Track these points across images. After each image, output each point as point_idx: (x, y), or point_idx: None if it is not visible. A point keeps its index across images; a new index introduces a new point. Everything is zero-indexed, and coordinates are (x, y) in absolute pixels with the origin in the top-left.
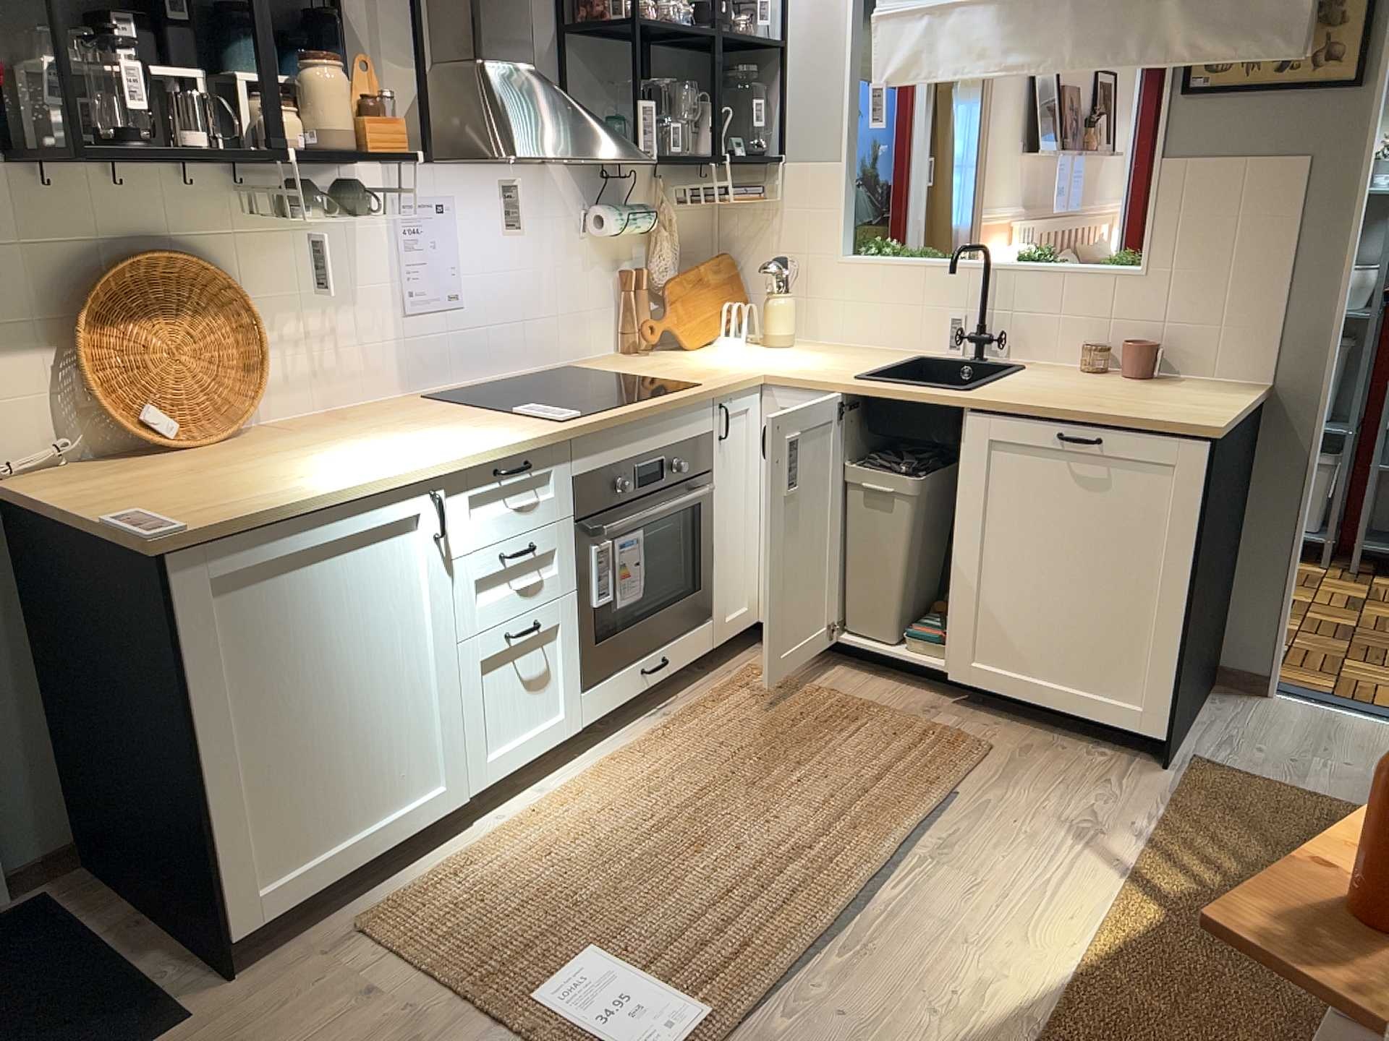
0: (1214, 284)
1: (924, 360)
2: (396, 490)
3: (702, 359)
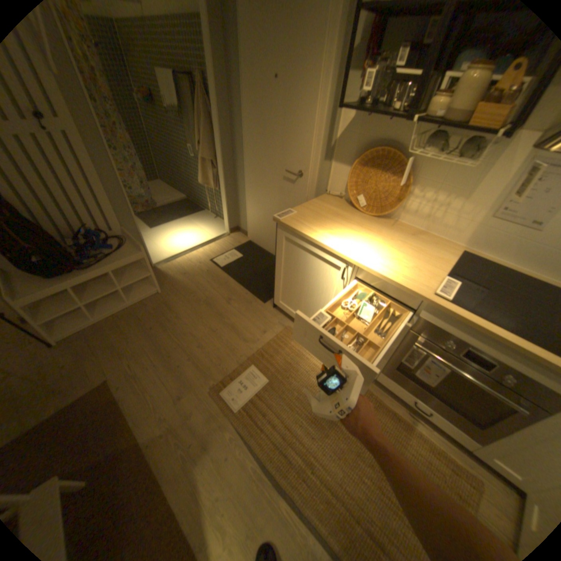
0: None
1: None
2: (335, 254)
3: None
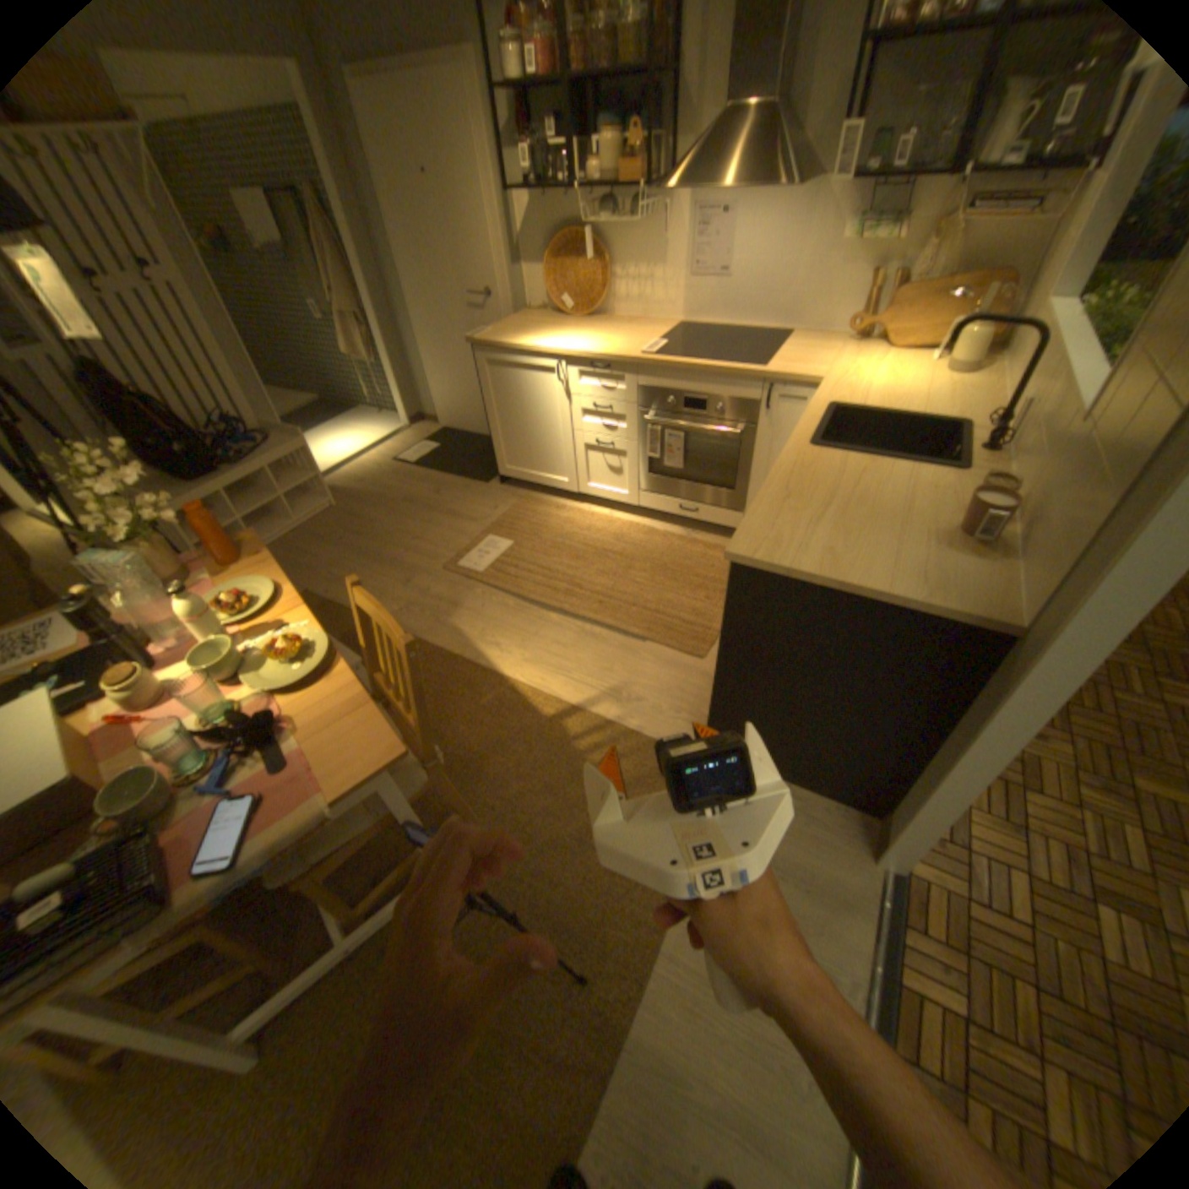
0: (1091, 472)
1: (960, 426)
2: (542, 354)
3: (862, 357)
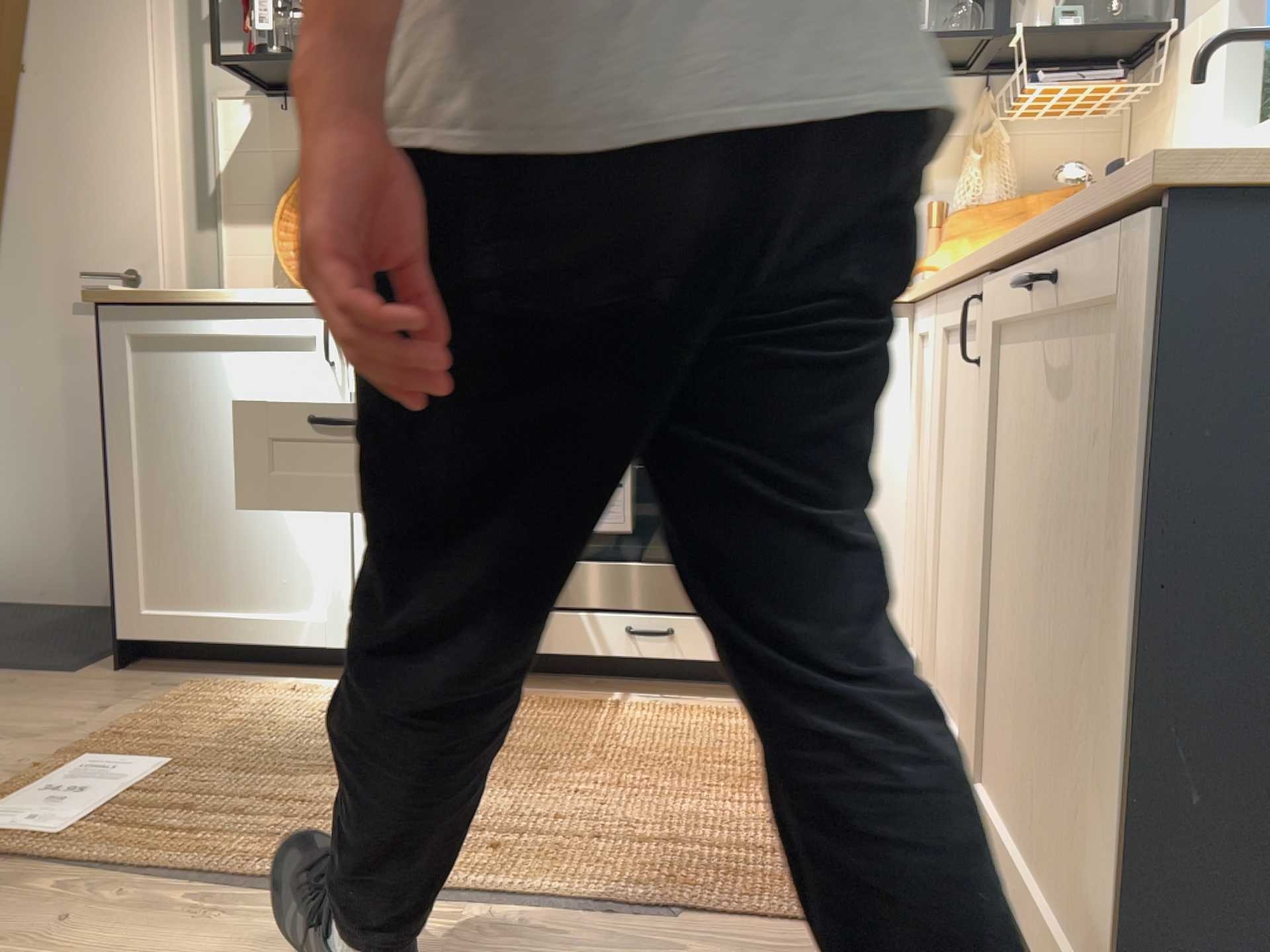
0: None
1: None
2: (291, 306)
3: None
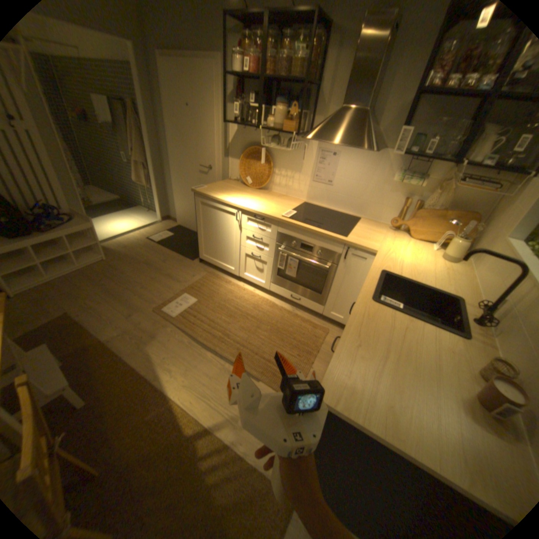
0: None
1: (458, 300)
2: (230, 205)
3: (397, 240)
